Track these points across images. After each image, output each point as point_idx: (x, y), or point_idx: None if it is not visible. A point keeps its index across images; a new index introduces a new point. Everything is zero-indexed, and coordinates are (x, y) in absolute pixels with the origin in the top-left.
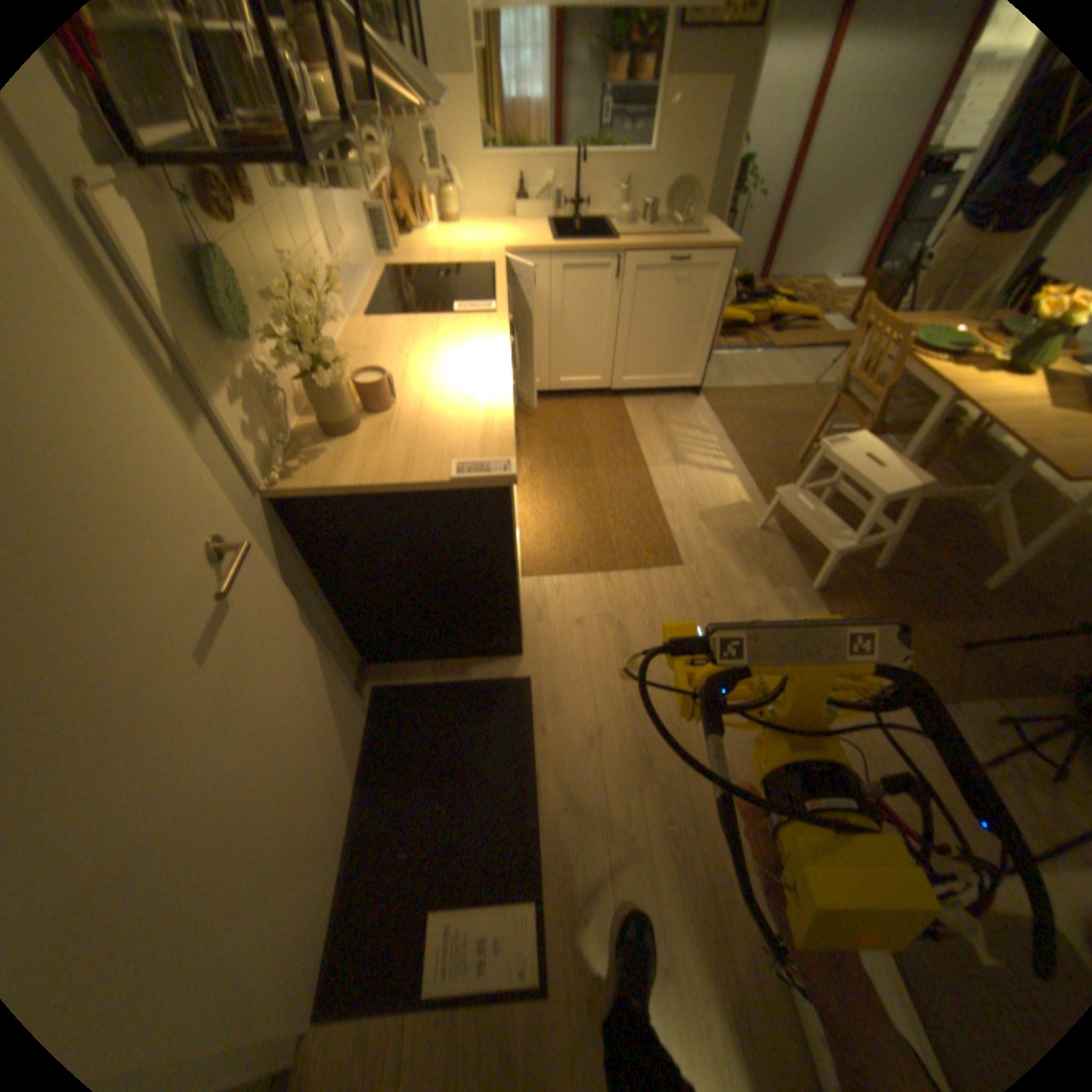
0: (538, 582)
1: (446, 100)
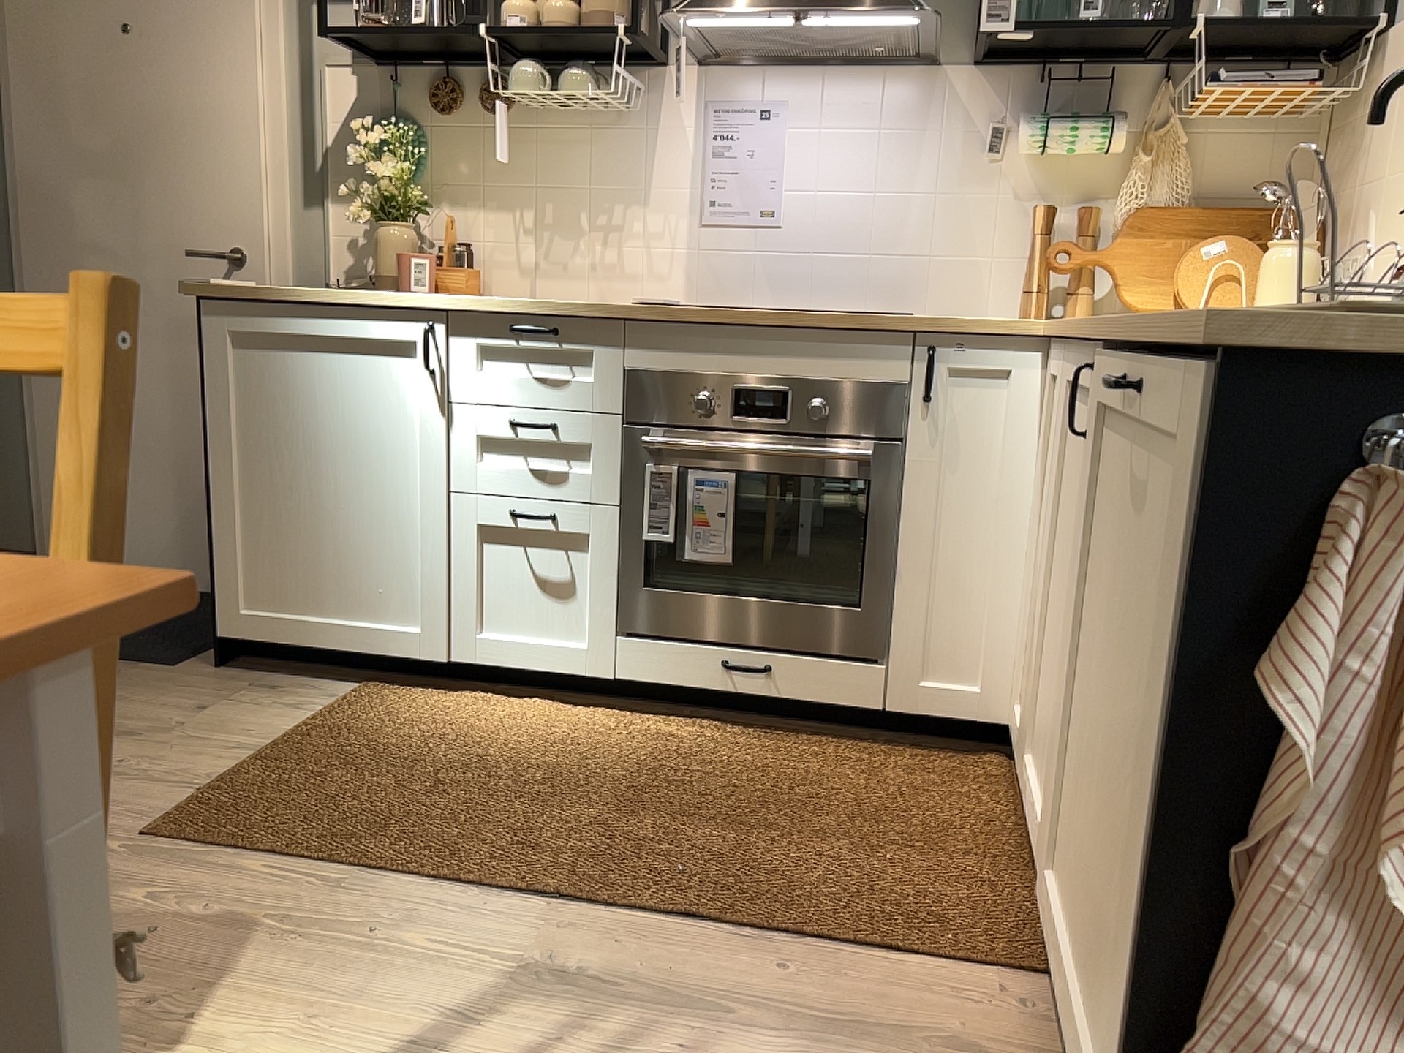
0: (327, 692)
1: (1397, 68)
